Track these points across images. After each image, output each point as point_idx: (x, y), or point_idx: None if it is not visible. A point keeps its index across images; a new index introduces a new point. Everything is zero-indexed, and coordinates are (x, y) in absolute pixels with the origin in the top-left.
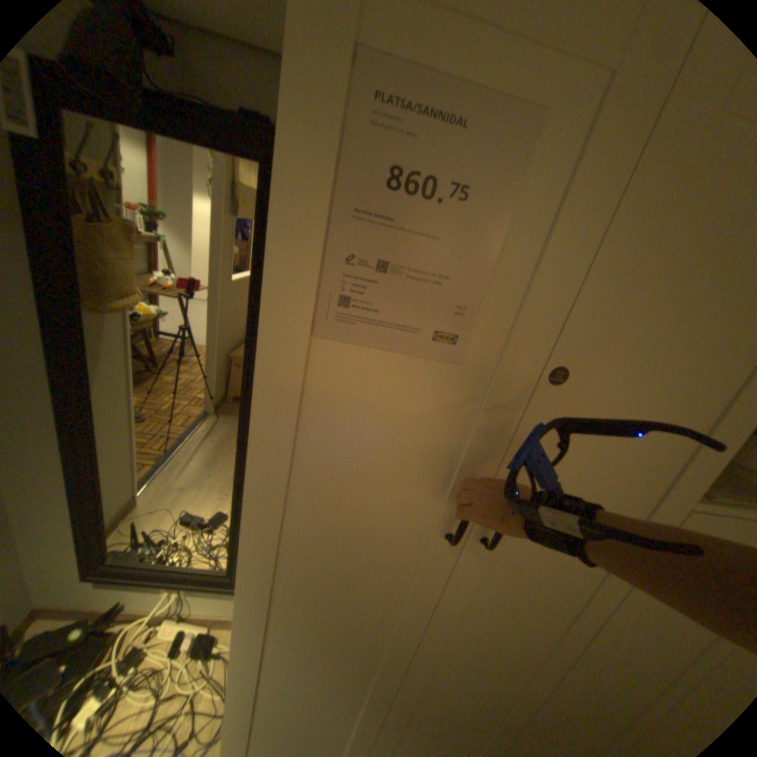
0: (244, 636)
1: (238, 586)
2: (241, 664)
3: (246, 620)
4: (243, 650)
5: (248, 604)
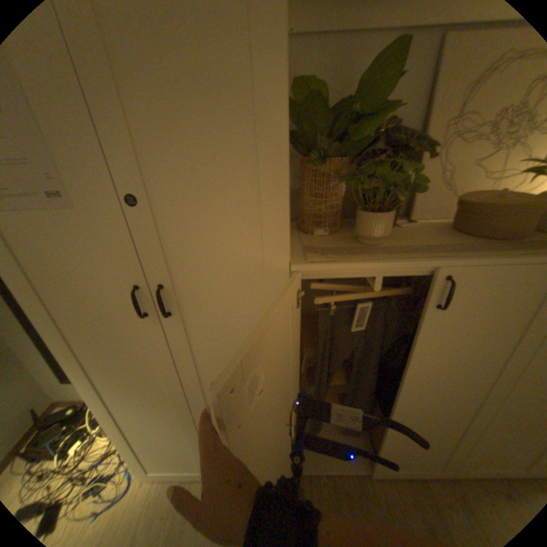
0: (83, 388)
1: (58, 360)
2: (93, 405)
3: (77, 379)
4: (88, 397)
5: (71, 370)
